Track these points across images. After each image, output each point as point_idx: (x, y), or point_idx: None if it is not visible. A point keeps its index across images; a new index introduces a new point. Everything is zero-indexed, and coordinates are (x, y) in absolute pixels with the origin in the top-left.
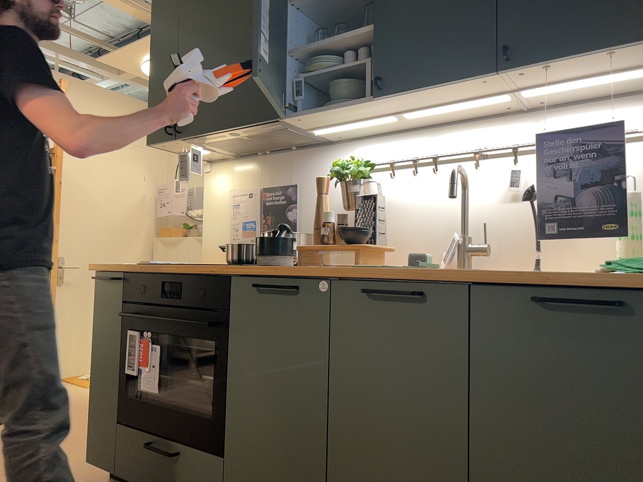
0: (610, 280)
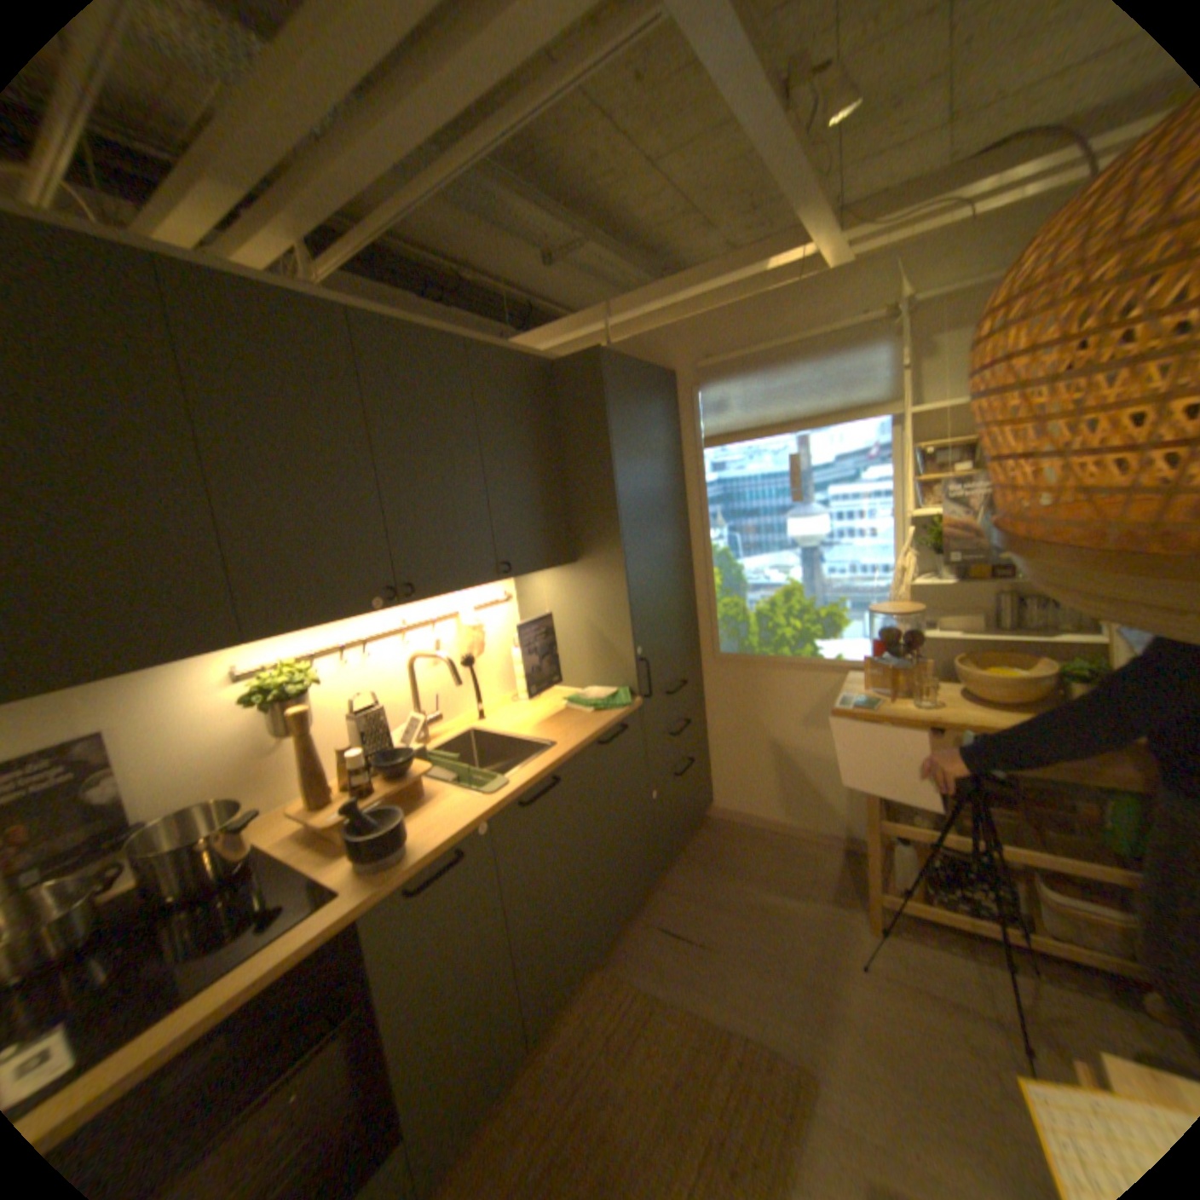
0: (621, 717)
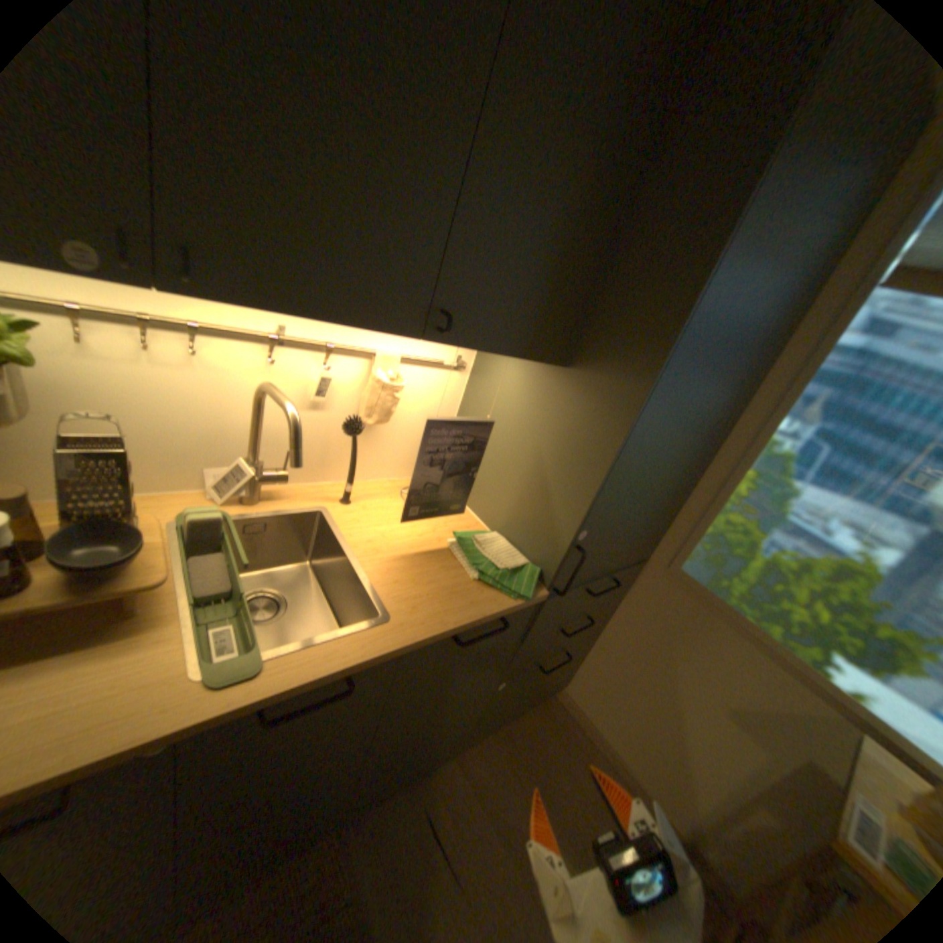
0: (507, 615)
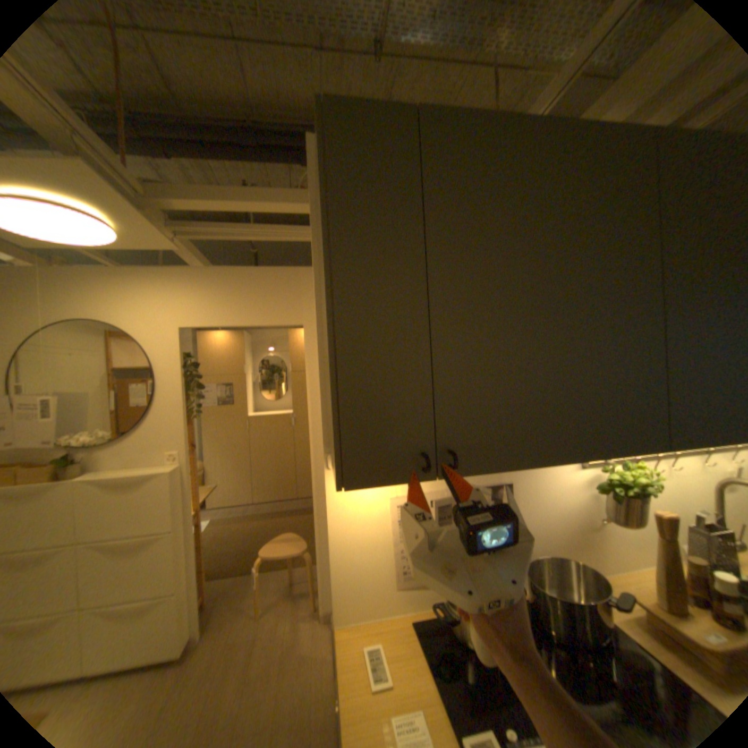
0: None
